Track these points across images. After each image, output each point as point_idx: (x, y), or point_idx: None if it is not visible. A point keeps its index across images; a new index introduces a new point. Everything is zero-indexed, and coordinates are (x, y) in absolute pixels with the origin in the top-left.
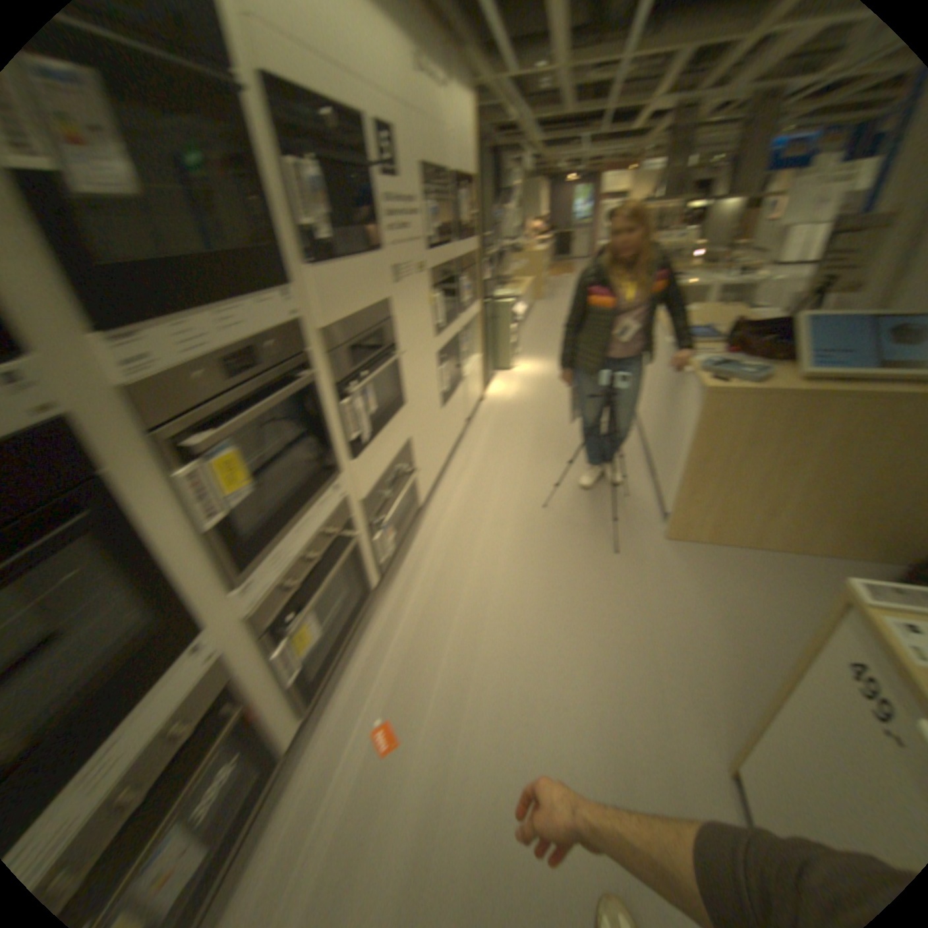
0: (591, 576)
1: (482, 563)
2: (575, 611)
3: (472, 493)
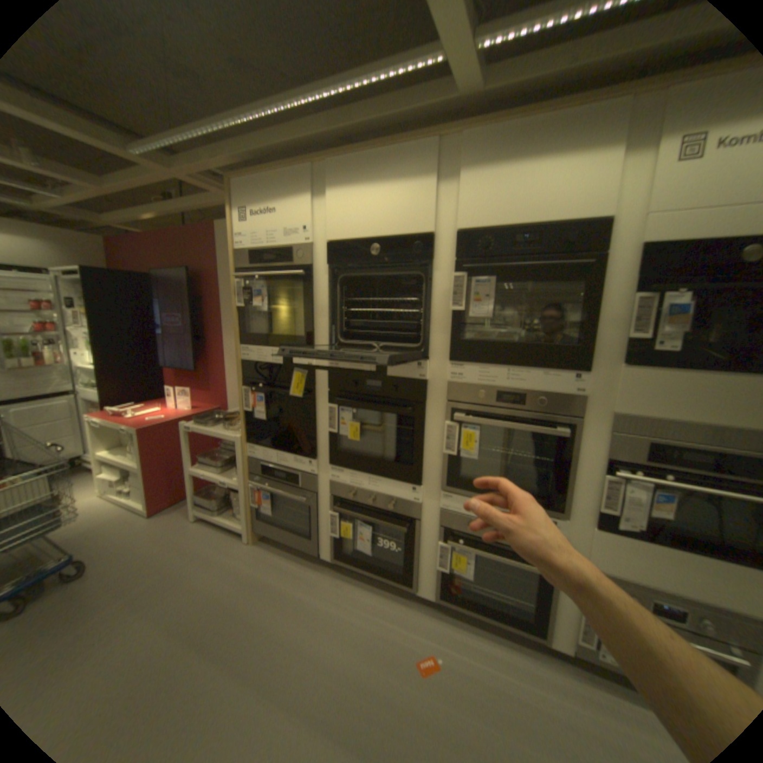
0: None
1: None
2: None
3: None
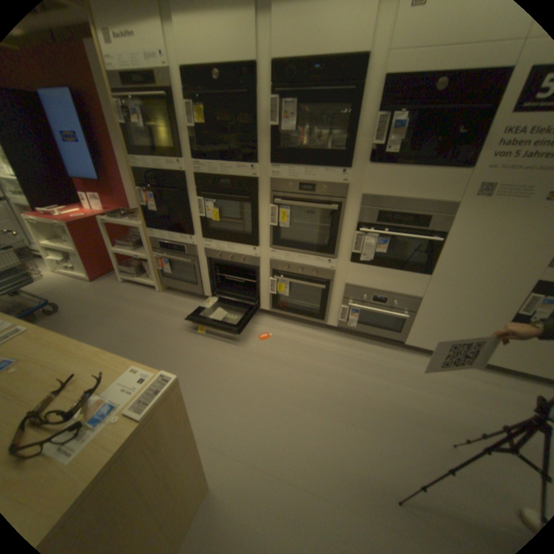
0: (367, 465)
1: (367, 383)
2: (329, 437)
3: (453, 387)
